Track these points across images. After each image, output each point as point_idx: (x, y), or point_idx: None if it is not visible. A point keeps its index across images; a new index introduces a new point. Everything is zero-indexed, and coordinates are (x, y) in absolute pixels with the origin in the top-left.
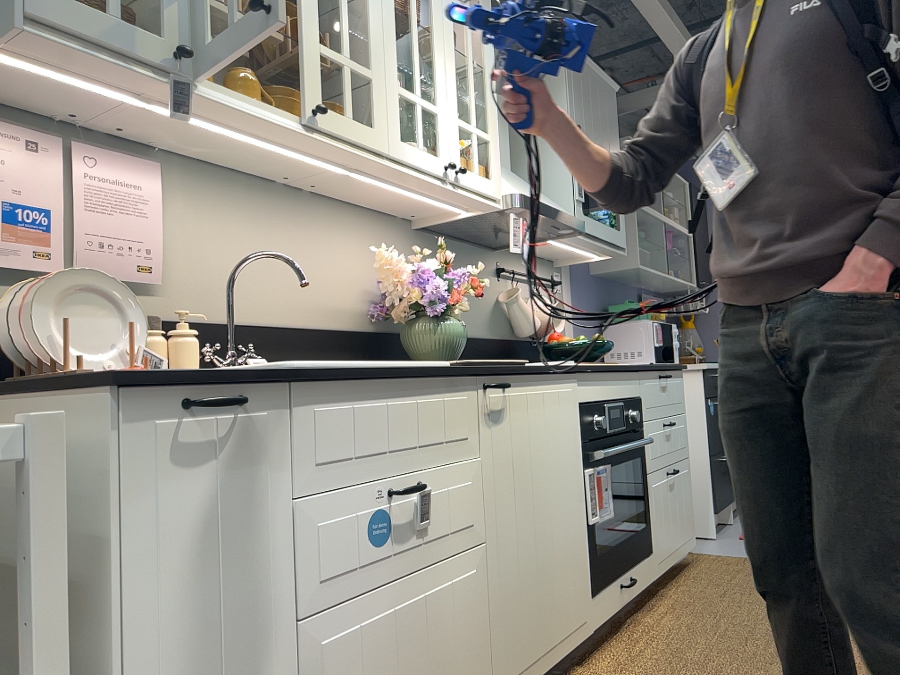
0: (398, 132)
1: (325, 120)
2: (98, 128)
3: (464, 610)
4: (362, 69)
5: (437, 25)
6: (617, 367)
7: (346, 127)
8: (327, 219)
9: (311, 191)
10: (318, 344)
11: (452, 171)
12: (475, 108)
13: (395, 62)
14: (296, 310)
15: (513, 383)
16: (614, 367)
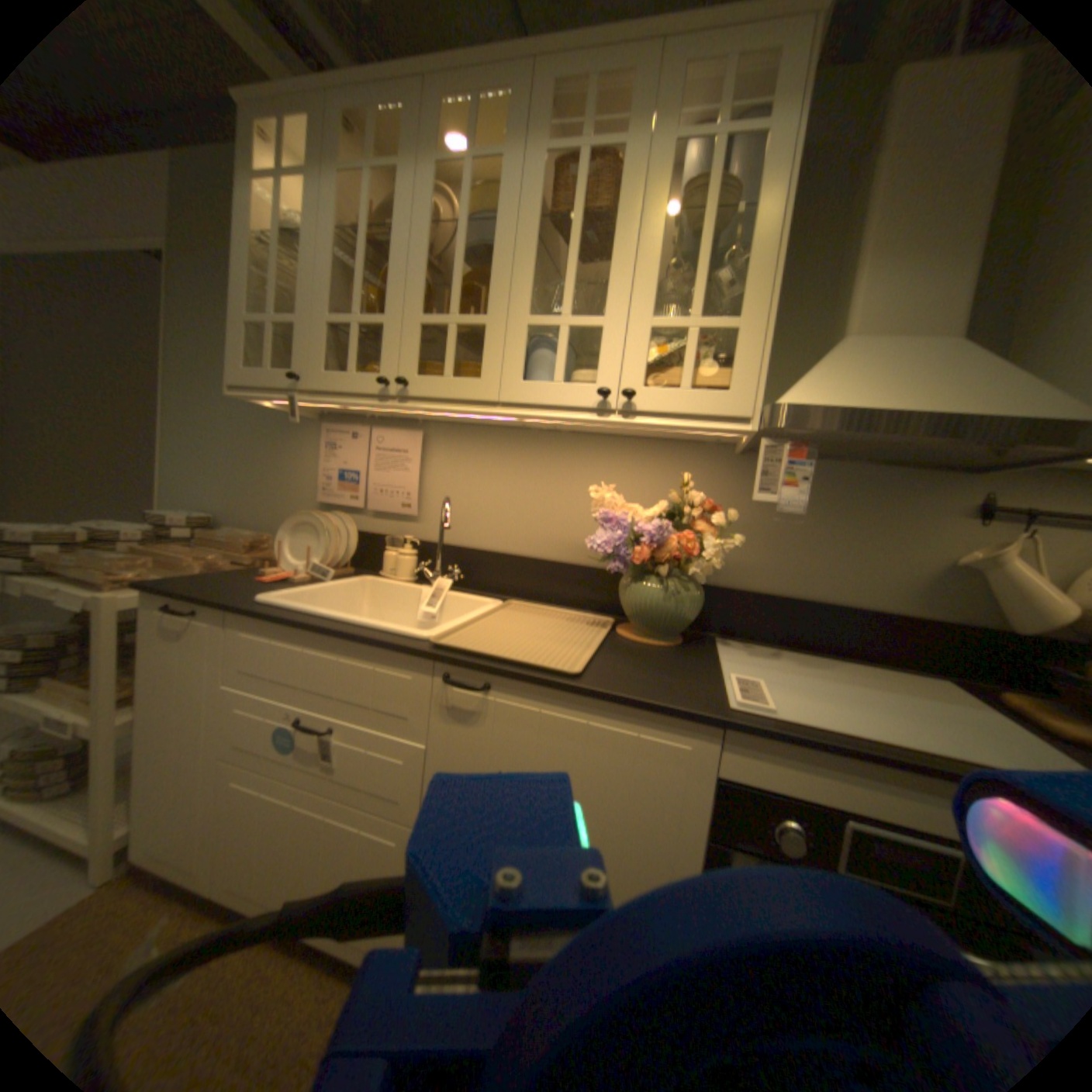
0: (518, 371)
1: (419, 386)
2: (389, 416)
3: (372, 866)
4: (474, 317)
5: (629, 195)
6: (937, 770)
7: (442, 388)
8: (587, 456)
9: (568, 430)
10: (550, 574)
11: (616, 396)
12: (705, 286)
13: (528, 287)
14: (535, 542)
15: (509, 688)
16: (912, 766)
